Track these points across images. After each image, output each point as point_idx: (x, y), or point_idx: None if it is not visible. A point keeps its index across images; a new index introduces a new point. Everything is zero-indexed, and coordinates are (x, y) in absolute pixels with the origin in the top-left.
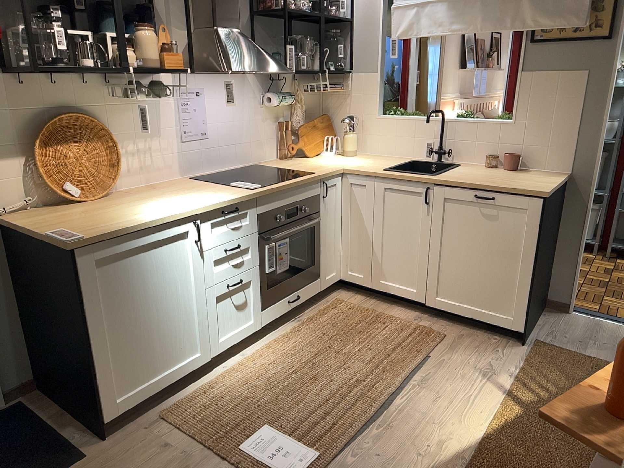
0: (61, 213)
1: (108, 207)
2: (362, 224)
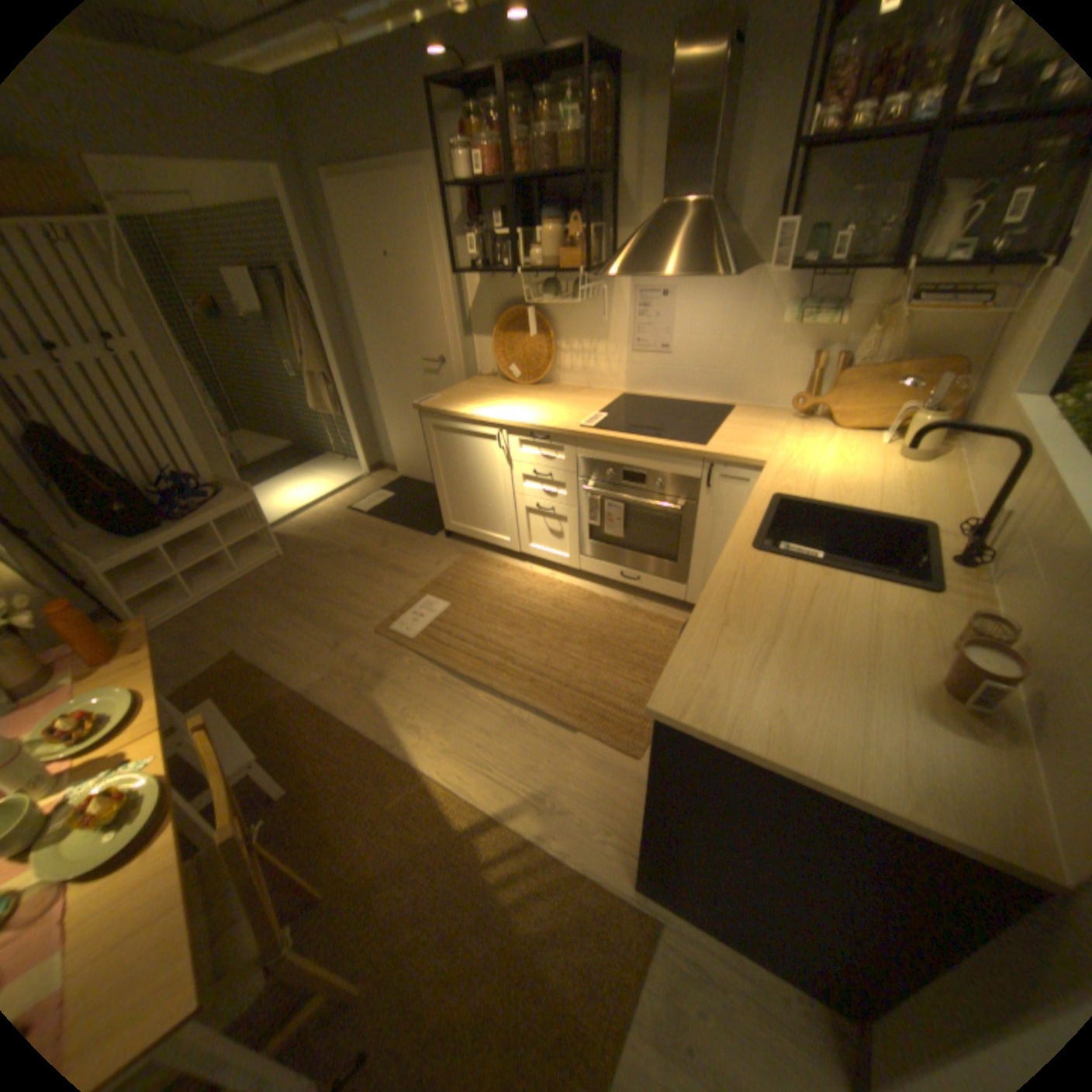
0: (486, 386)
1: (504, 393)
2: None
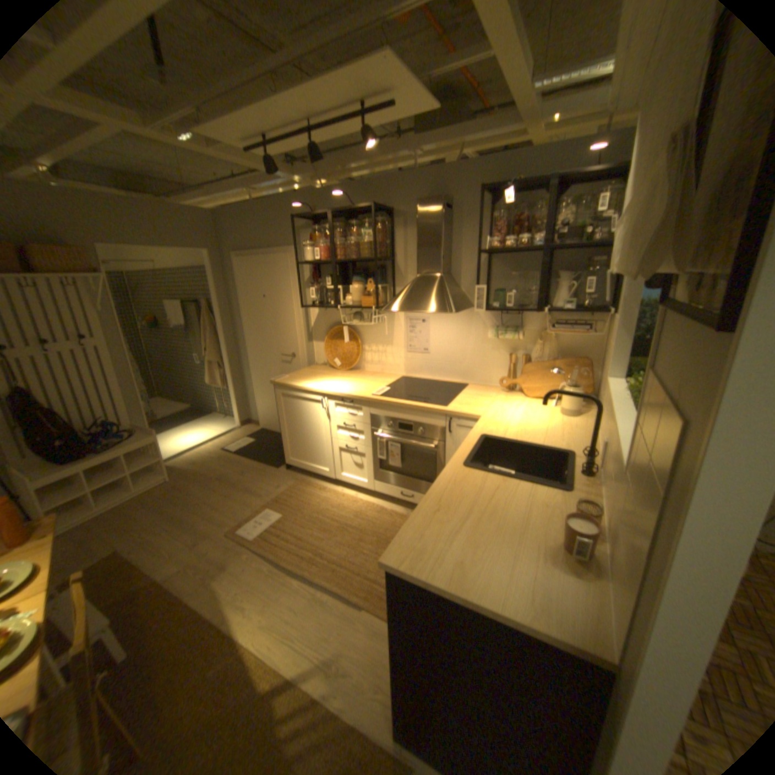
0: (319, 370)
1: (329, 375)
2: None
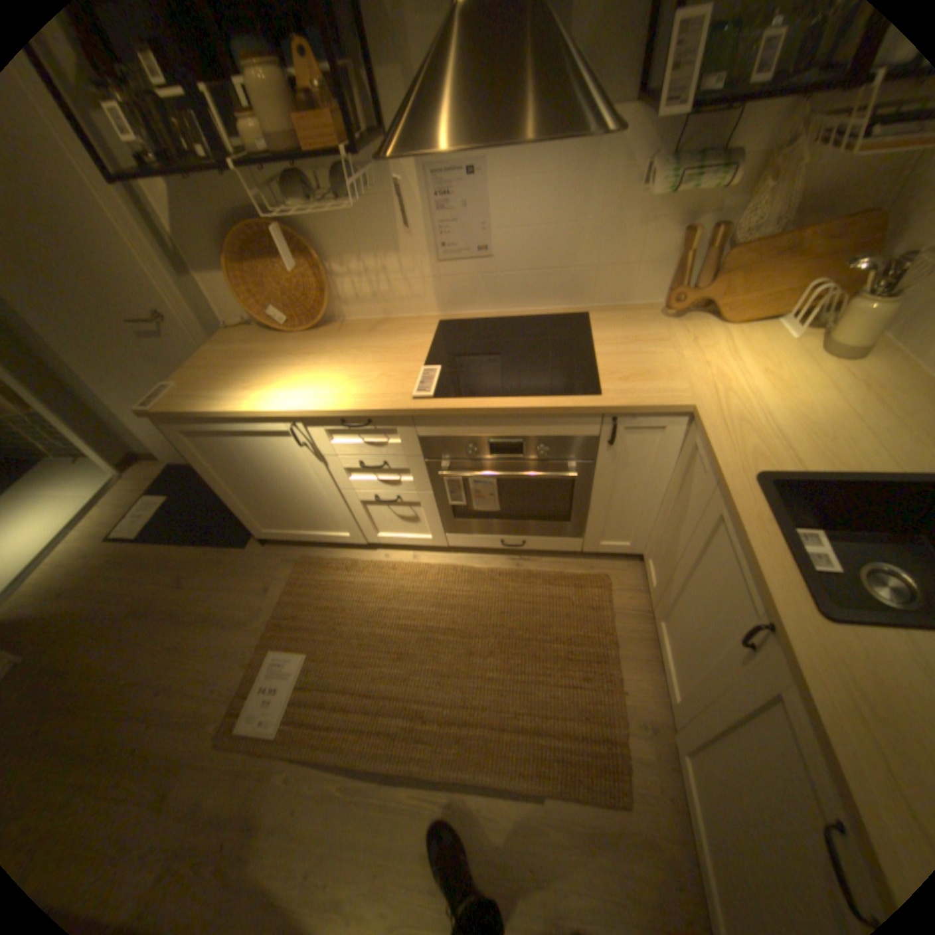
0: (241, 344)
1: (273, 352)
2: (679, 524)
